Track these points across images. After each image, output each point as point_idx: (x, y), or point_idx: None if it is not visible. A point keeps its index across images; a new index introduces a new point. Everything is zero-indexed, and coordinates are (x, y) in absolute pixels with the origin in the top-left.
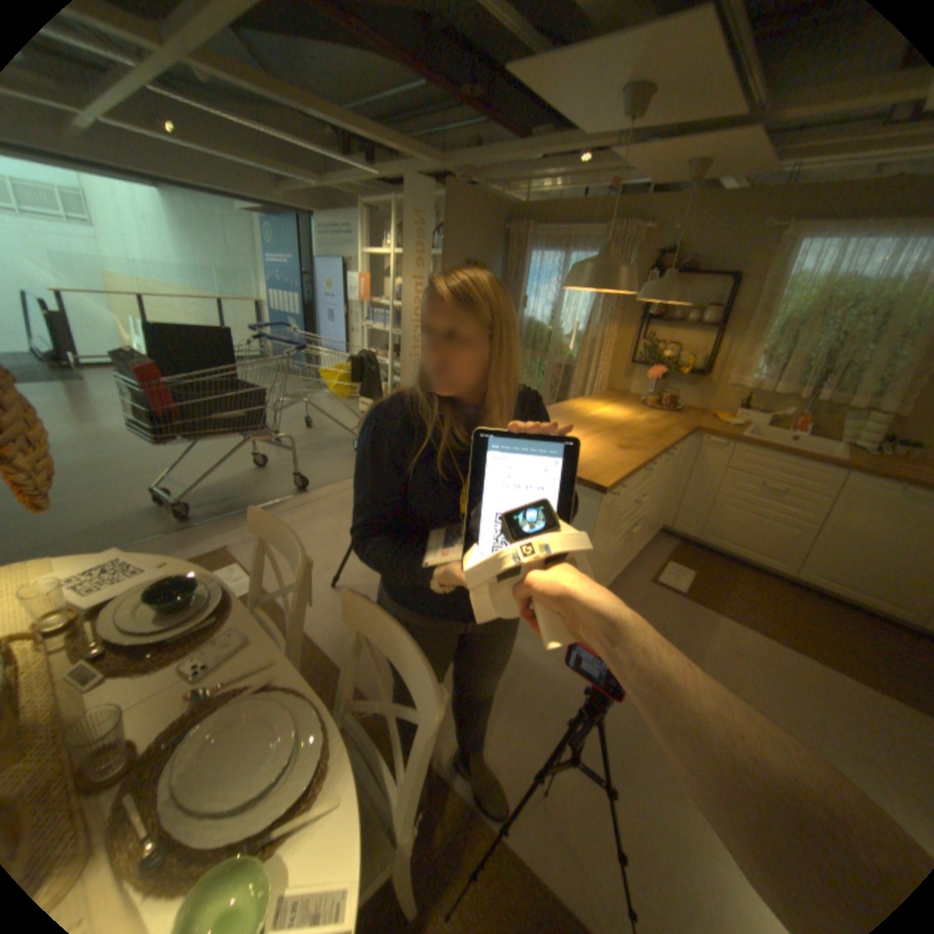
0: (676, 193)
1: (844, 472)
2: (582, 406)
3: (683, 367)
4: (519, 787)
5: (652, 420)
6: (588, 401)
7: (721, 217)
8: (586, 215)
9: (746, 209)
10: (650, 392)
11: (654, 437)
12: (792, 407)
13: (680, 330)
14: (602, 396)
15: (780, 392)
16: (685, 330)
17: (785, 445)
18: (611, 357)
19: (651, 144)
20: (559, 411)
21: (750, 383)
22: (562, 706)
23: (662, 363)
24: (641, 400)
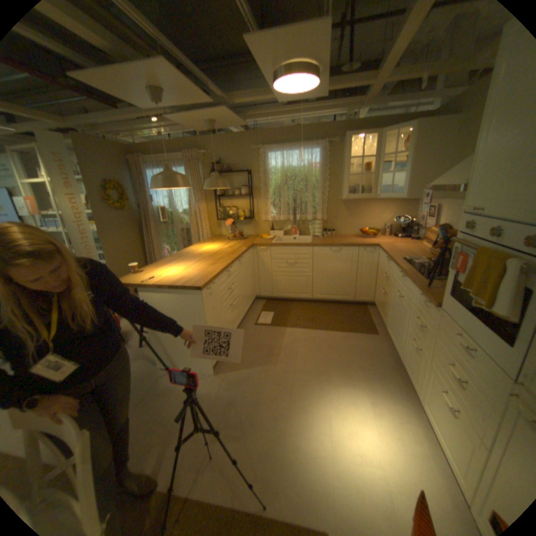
0: (209, 135)
1: (310, 248)
2: (196, 248)
3: (240, 217)
4: (195, 464)
5: (231, 246)
6: (199, 245)
7: (233, 146)
8: (170, 148)
9: (242, 141)
10: (230, 232)
11: (231, 254)
12: (288, 225)
13: (234, 200)
14: (208, 240)
15: (282, 220)
16: (236, 200)
17: (288, 243)
18: (207, 219)
19: (180, 114)
20: (181, 254)
21: (269, 218)
22: (215, 408)
23: (230, 217)
24: (227, 237)
